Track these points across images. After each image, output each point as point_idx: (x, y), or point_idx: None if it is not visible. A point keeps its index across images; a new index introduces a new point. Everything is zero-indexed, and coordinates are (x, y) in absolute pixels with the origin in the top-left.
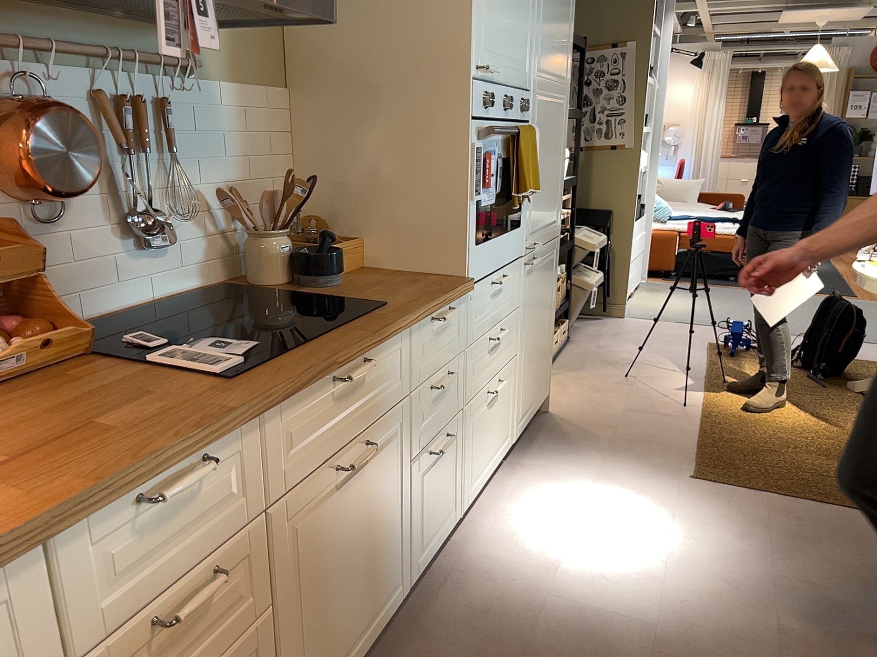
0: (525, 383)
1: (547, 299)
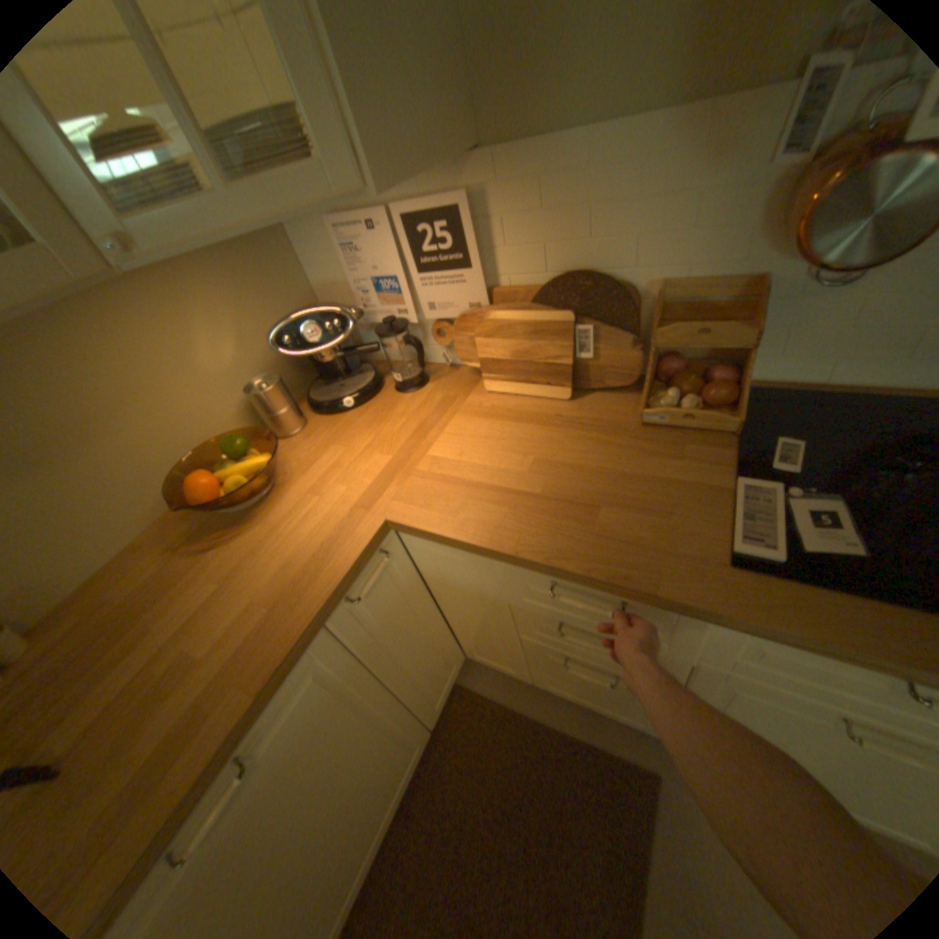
0: None
1: None
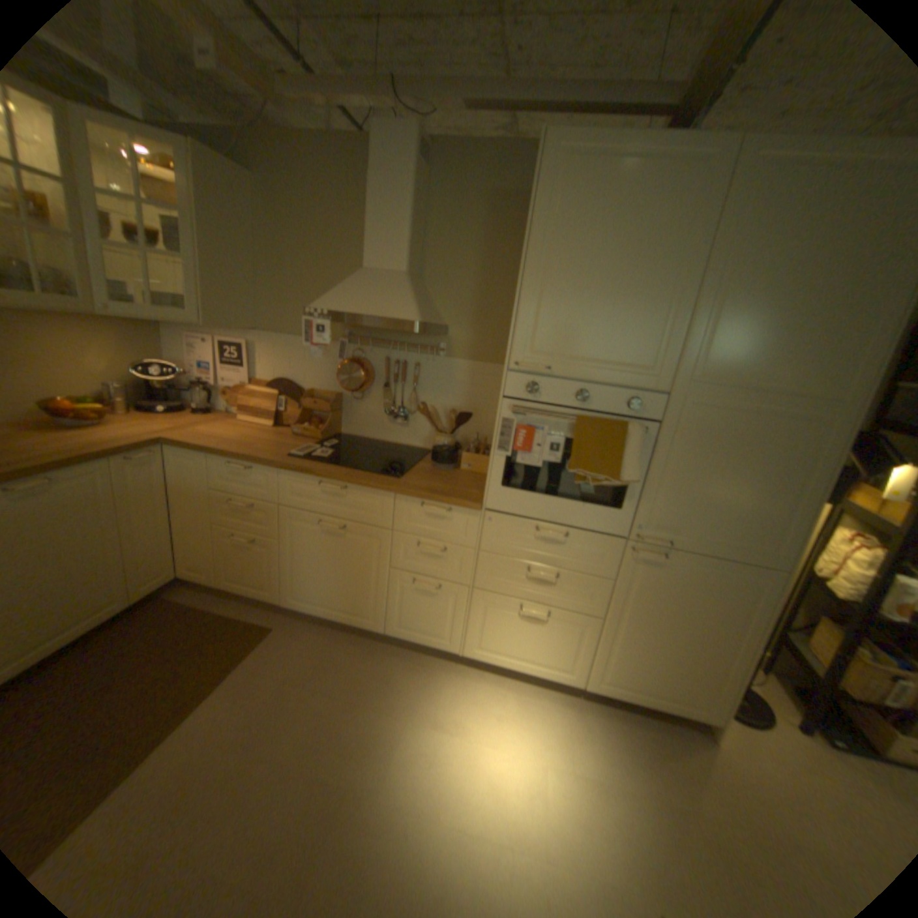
0: (624, 658)
1: (719, 620)
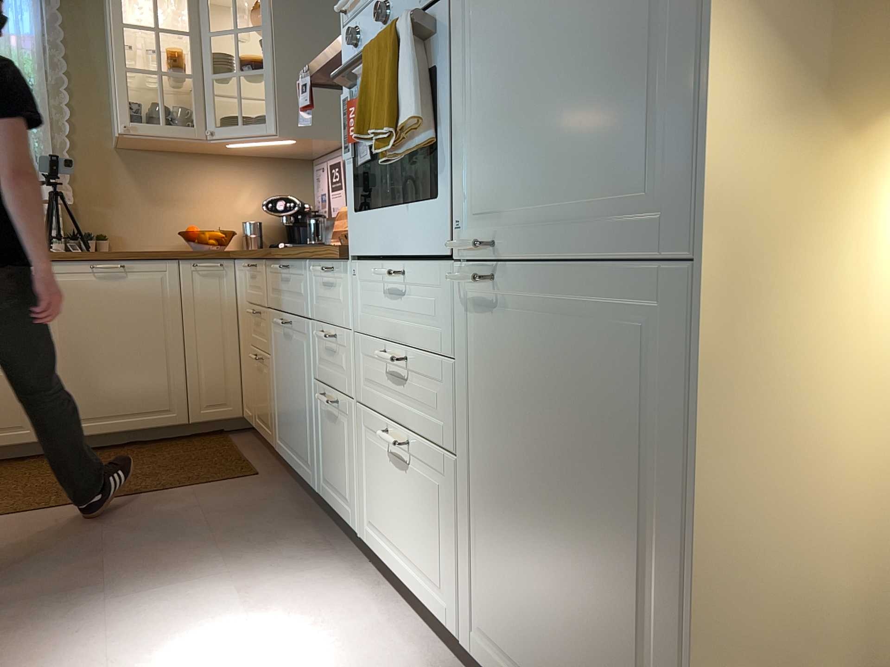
0: (494, 571)
1: (608, 458)
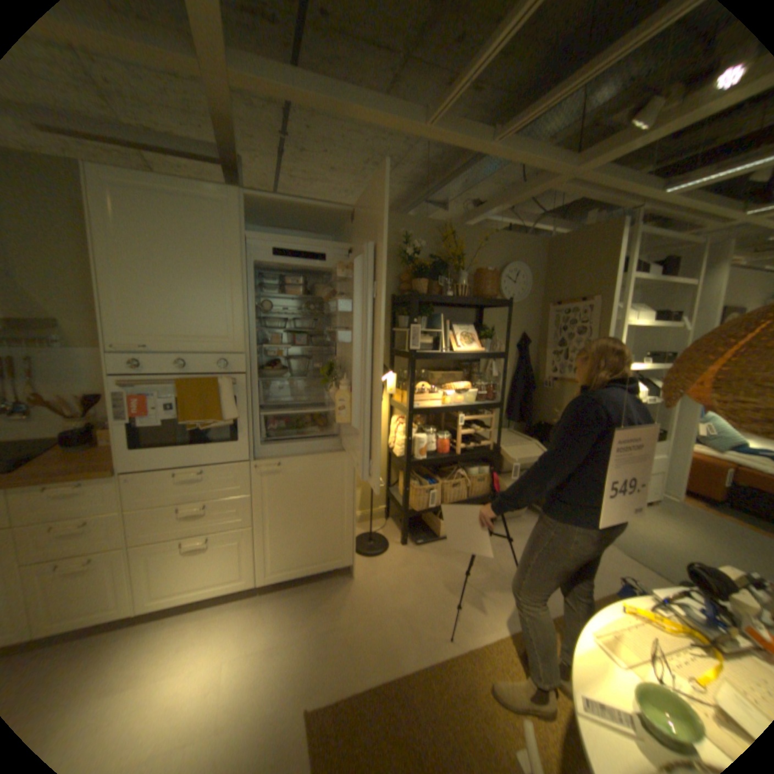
0: (275, 550)
1: (326, 495)
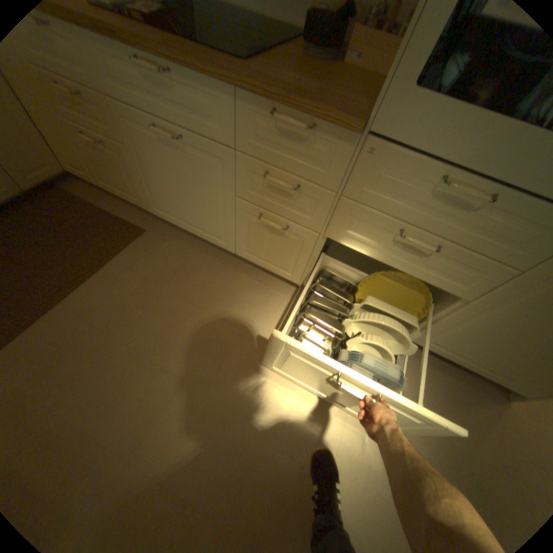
0: (467, 335)
1: None
